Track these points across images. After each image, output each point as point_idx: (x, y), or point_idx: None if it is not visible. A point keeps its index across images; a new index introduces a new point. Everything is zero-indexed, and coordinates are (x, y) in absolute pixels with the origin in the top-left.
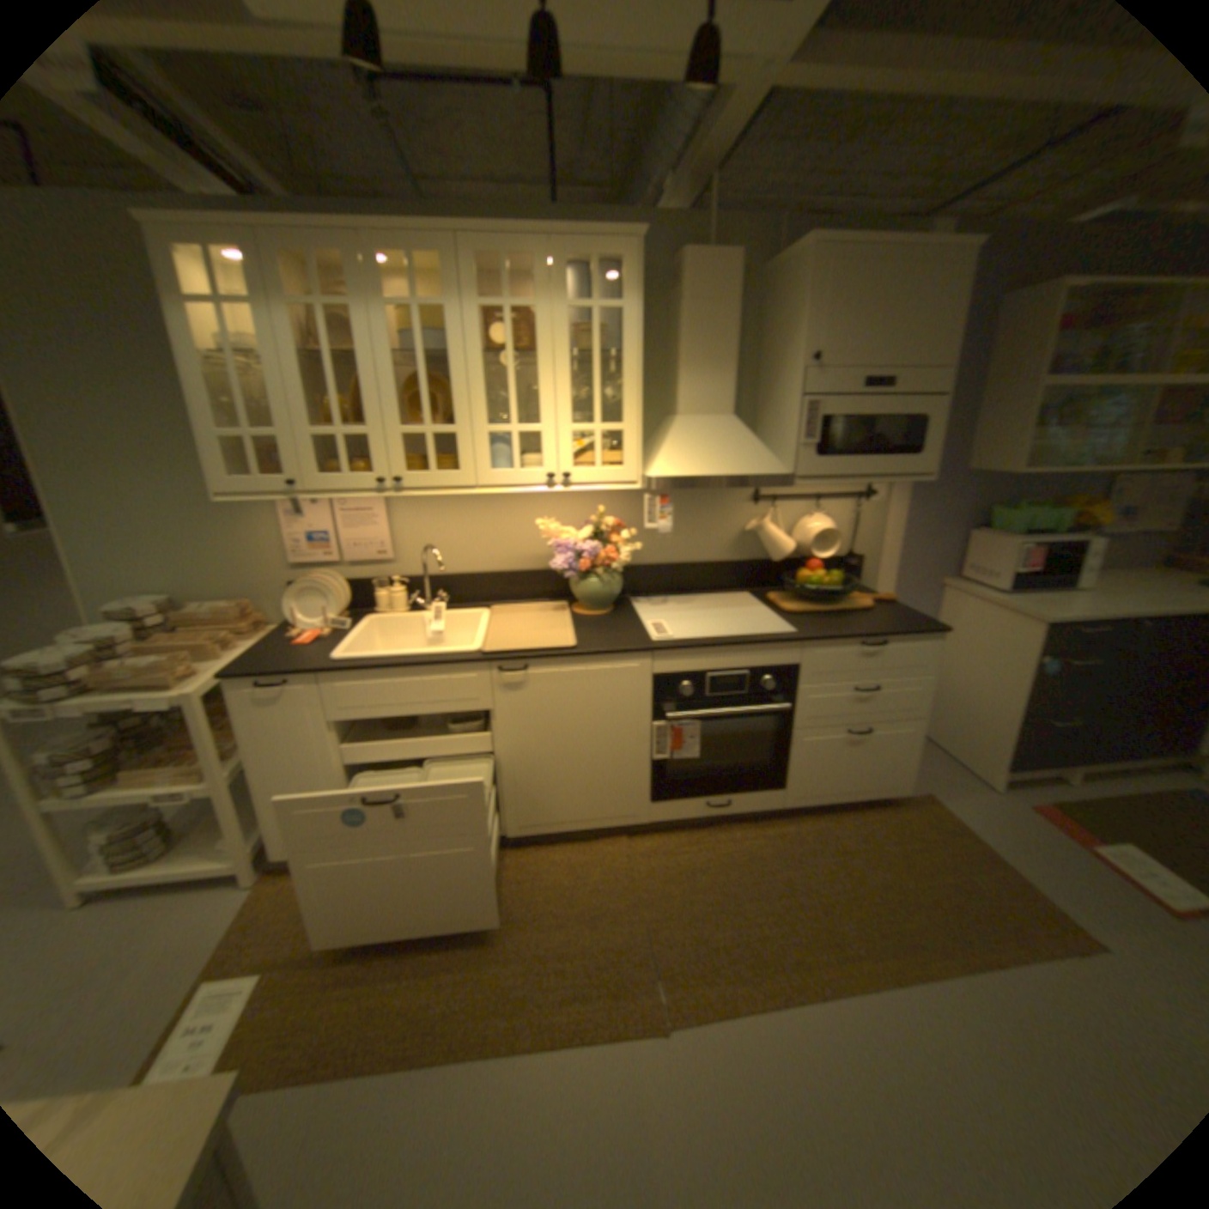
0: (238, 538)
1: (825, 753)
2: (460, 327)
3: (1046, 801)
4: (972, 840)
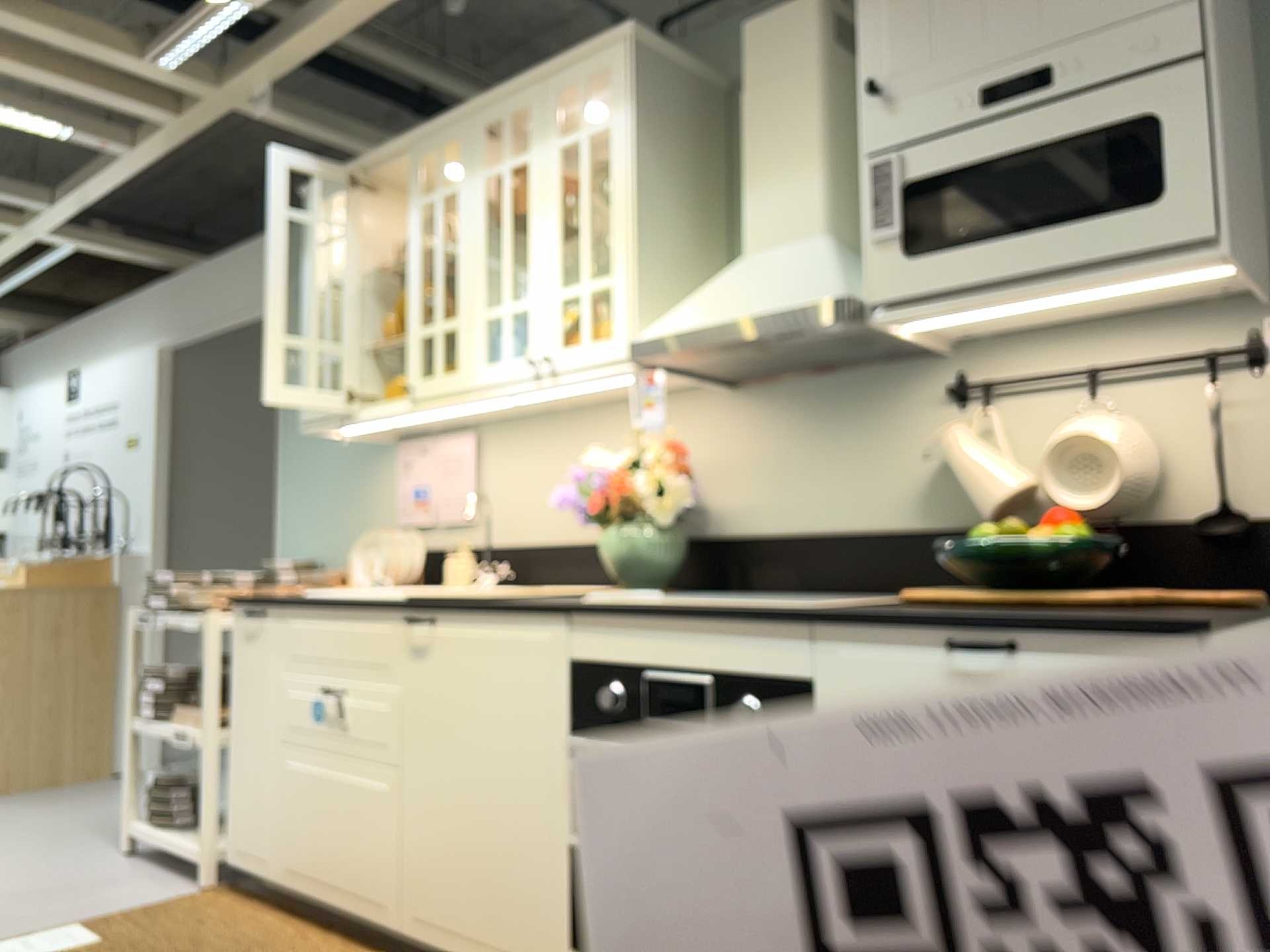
0: (369, 497)
1: None
2: (466, 208)
3: None
4: None
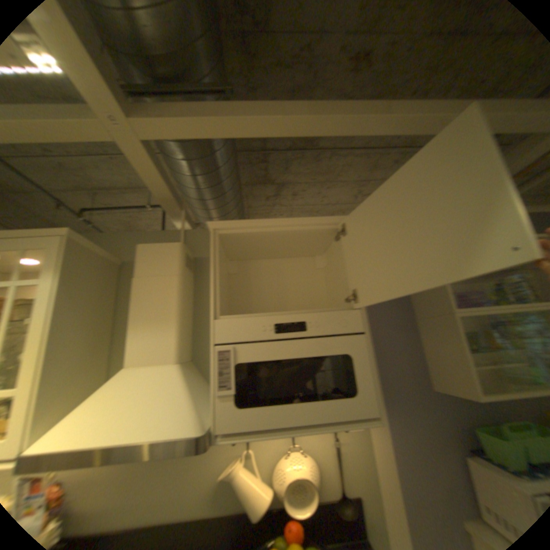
0: None
1: None
2: None
3: None
4: None
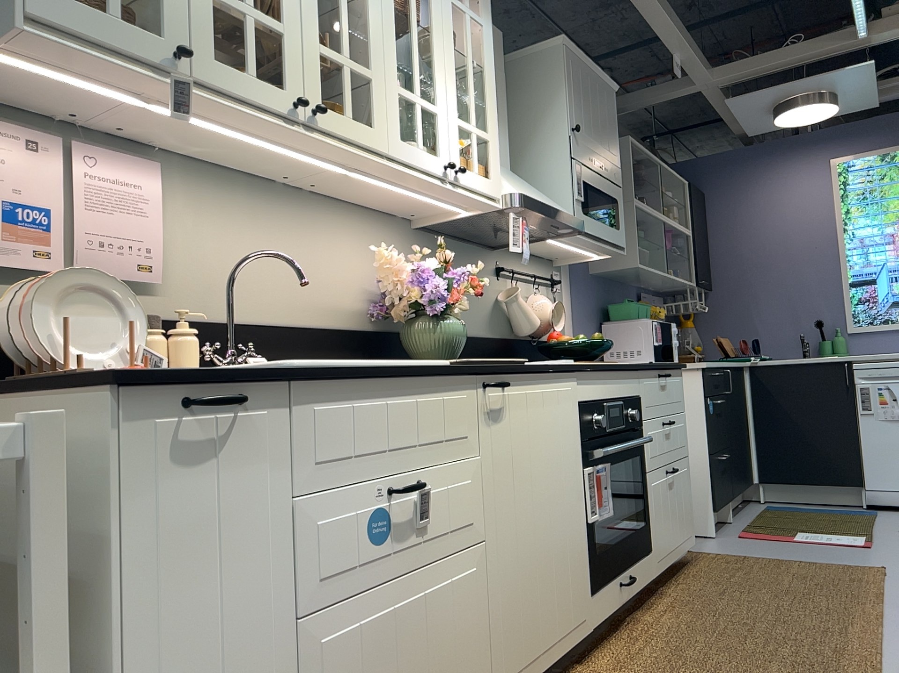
0: None
1: (661, 498)
2: None
3: (734, 531)
4: (749, 557)
